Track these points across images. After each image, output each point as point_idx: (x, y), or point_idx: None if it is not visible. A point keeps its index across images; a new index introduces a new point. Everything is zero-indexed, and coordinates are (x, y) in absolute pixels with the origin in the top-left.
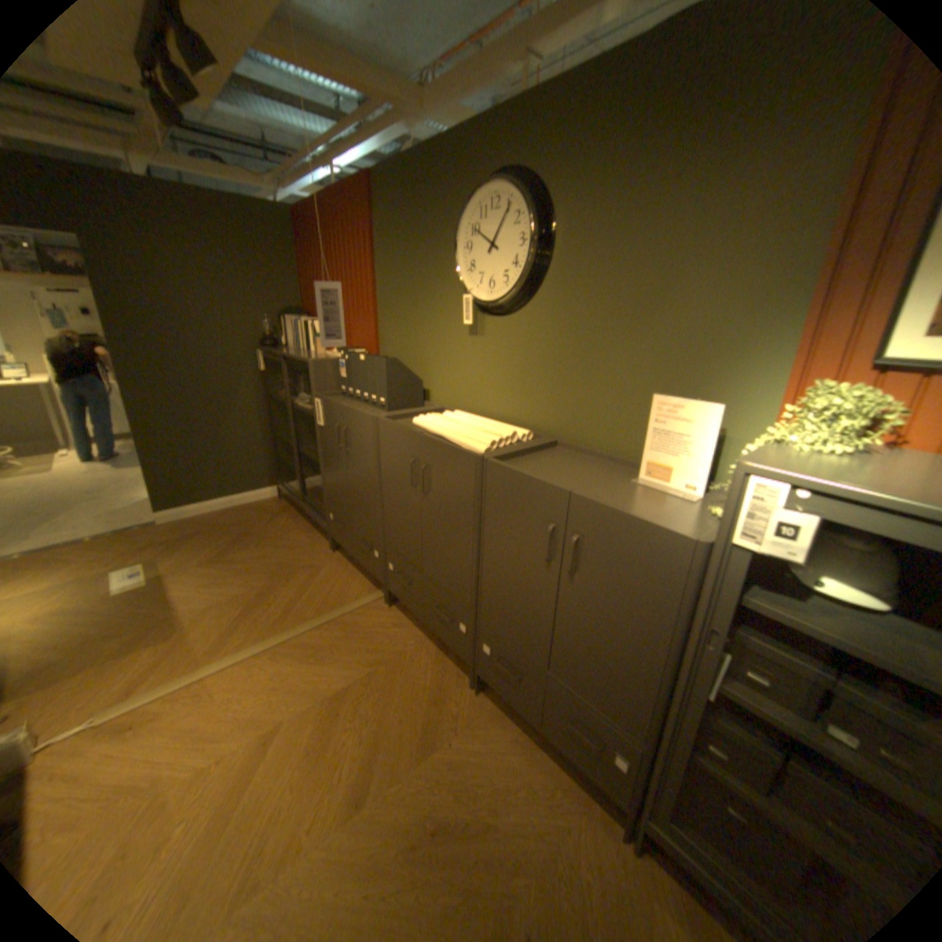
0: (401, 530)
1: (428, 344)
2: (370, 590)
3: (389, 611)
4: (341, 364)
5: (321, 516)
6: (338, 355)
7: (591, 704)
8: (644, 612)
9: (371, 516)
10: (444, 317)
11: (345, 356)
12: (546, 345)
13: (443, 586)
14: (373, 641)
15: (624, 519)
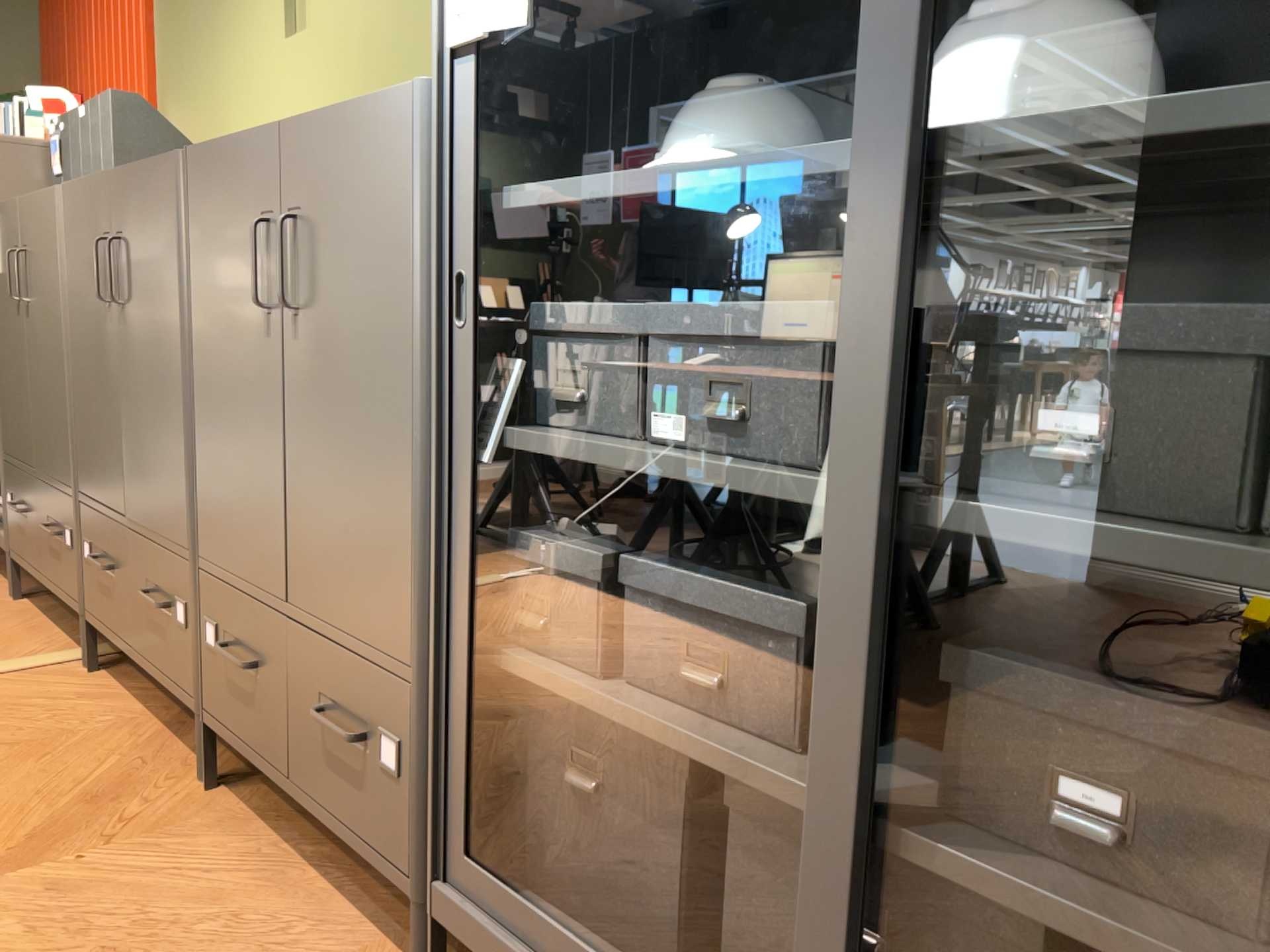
0: (96, 437)
1: (229, 91)
2: (61, 650)
3: (84, 678)
4: (54, 150)
5: (2, 526)
6: (52, 134)
7: (342, 632)
8: (378, 311)
9: (60, 443)
10: (250, 23)
11: (60, 131)
12: (389, 4)
13: (151, 529)
14: (7, 718)
15: (338, 119)
